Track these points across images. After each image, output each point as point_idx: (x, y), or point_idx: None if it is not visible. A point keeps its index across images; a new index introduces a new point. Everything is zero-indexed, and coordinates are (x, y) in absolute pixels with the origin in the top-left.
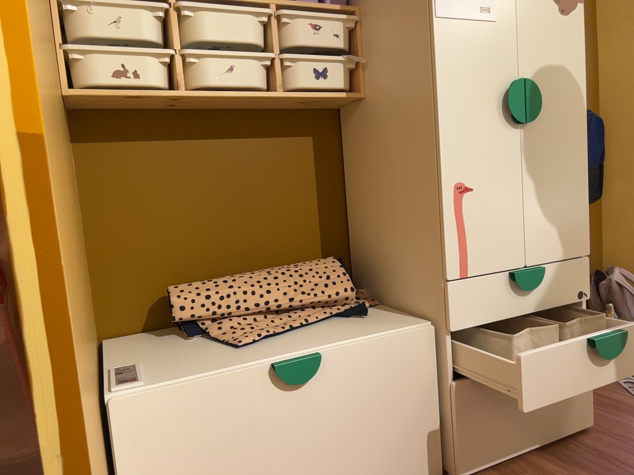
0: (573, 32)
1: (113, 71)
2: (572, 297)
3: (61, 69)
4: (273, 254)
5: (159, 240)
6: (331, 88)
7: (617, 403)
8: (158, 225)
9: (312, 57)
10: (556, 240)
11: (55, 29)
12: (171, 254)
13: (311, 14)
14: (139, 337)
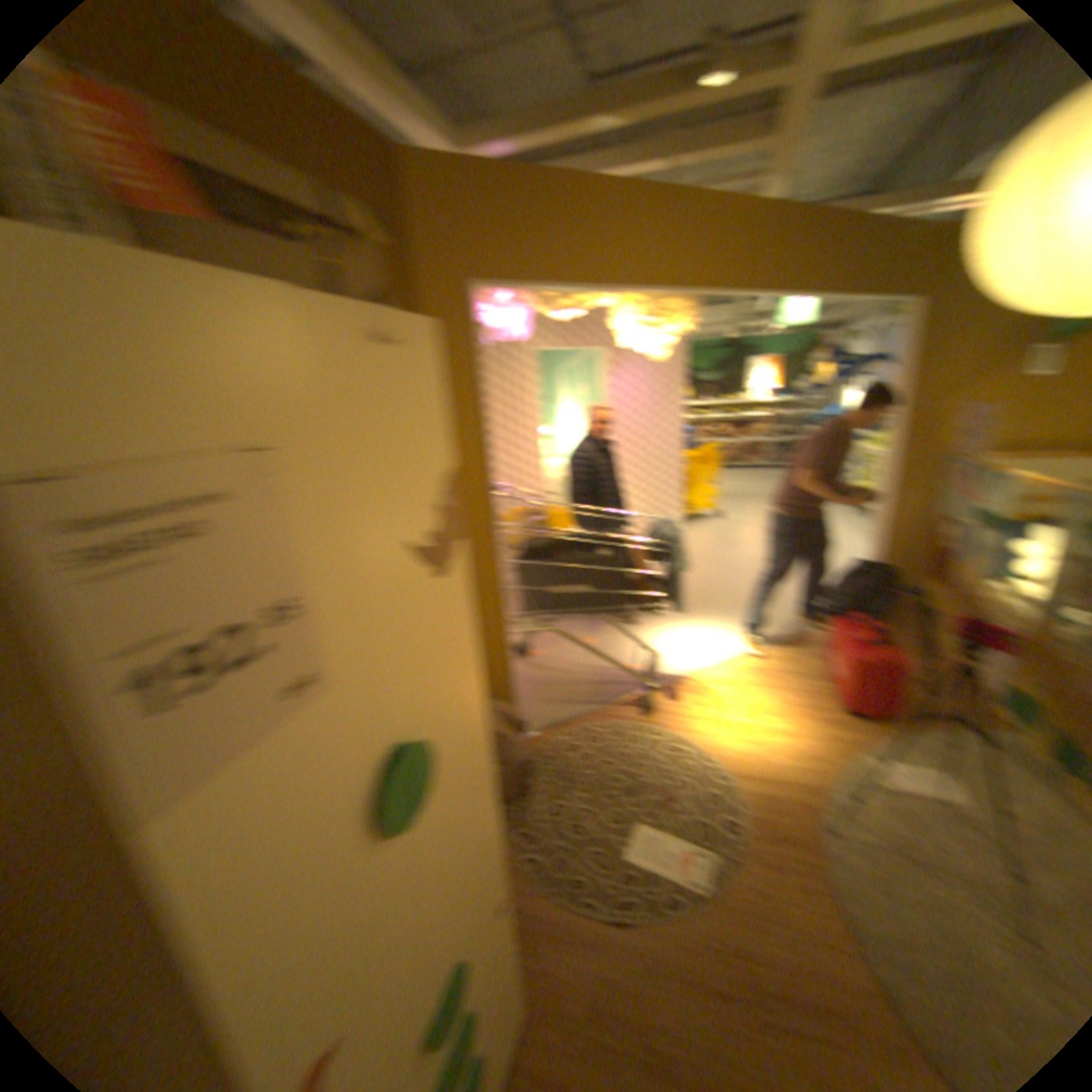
0: (460, 594)
1: None
2: (494, 932)
3: None
4: None
5: None
6: None
7: (531, 930)
8: None
9: None
10: (473, 899)
11: None
12: None
13: None
14: None
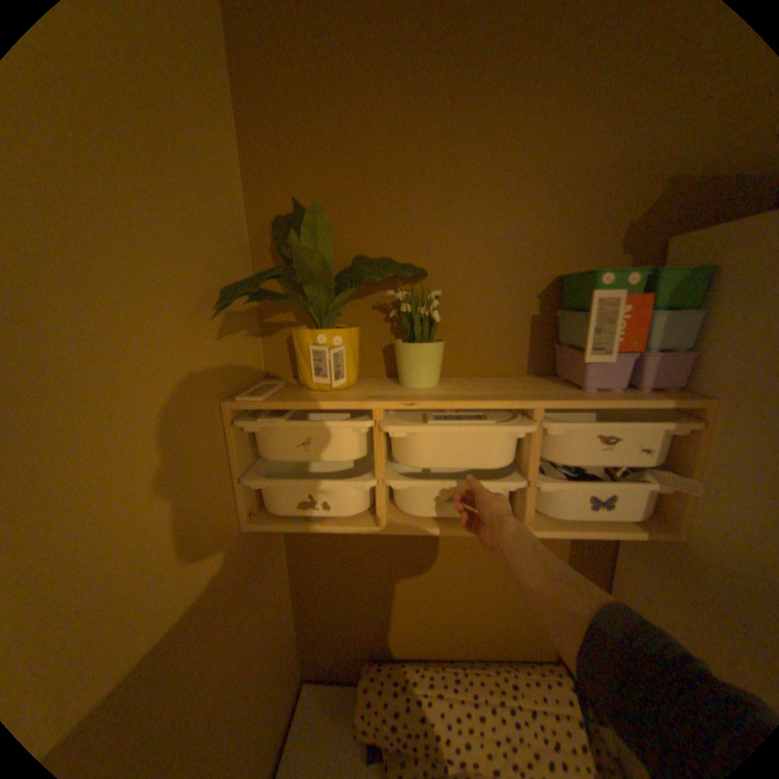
0: None
1: (297, 498)
2: None
3: (236, 503)
4: (489, 640)
5: (361, 608)
6: (619, 524)
7: None
8: (361, 595)
9: (594, 487)
10: None
11: (230, 460)
12: (372, 622)
13: (608, 427)
14: (330, 698)
